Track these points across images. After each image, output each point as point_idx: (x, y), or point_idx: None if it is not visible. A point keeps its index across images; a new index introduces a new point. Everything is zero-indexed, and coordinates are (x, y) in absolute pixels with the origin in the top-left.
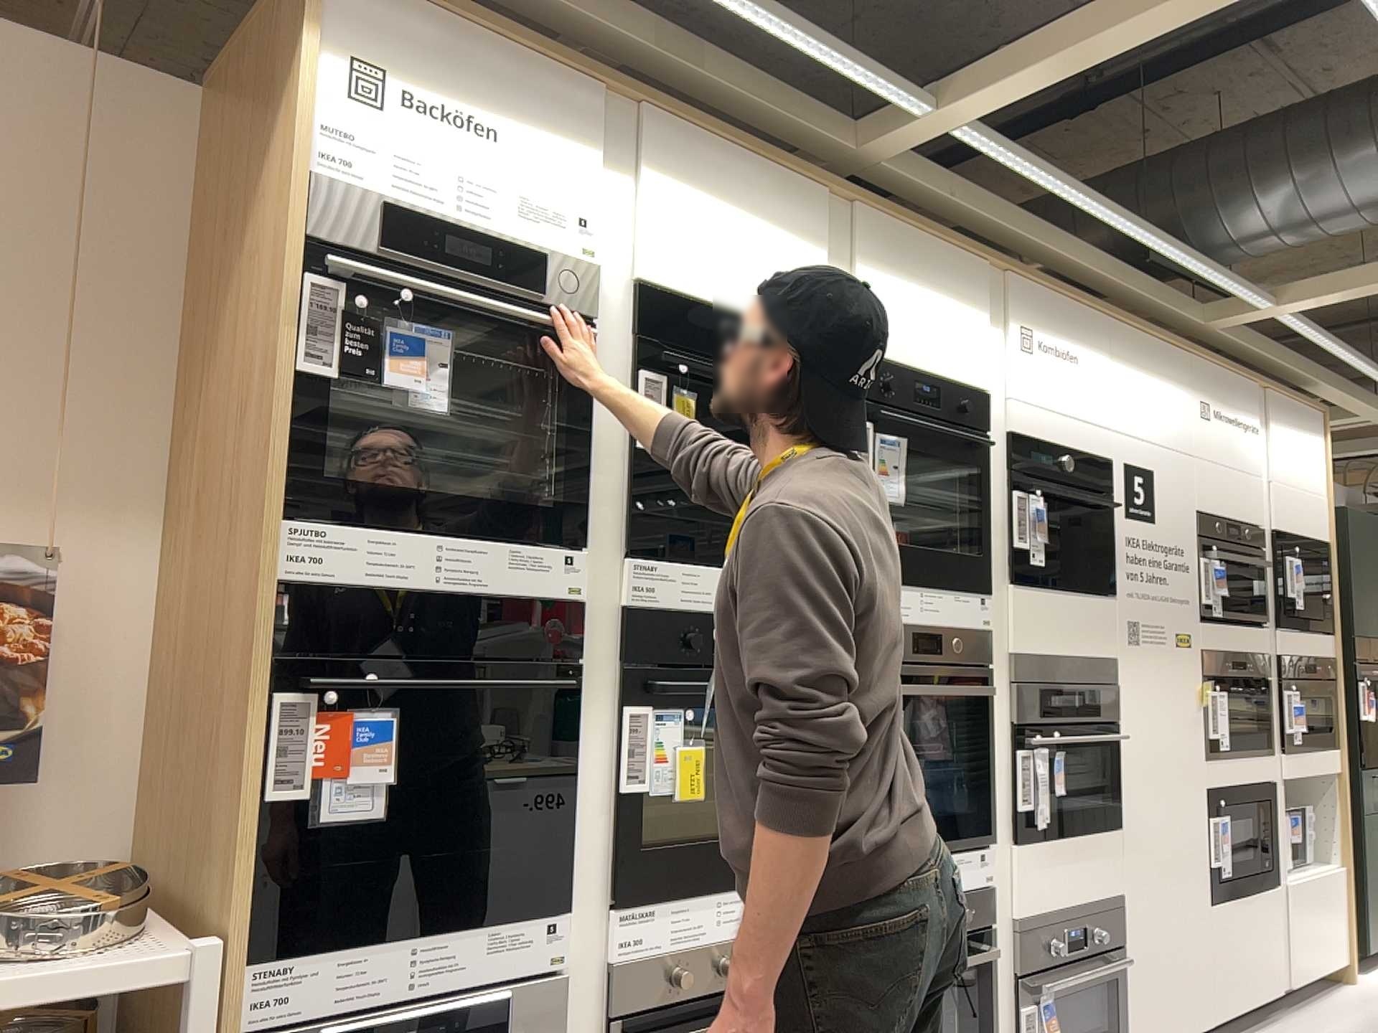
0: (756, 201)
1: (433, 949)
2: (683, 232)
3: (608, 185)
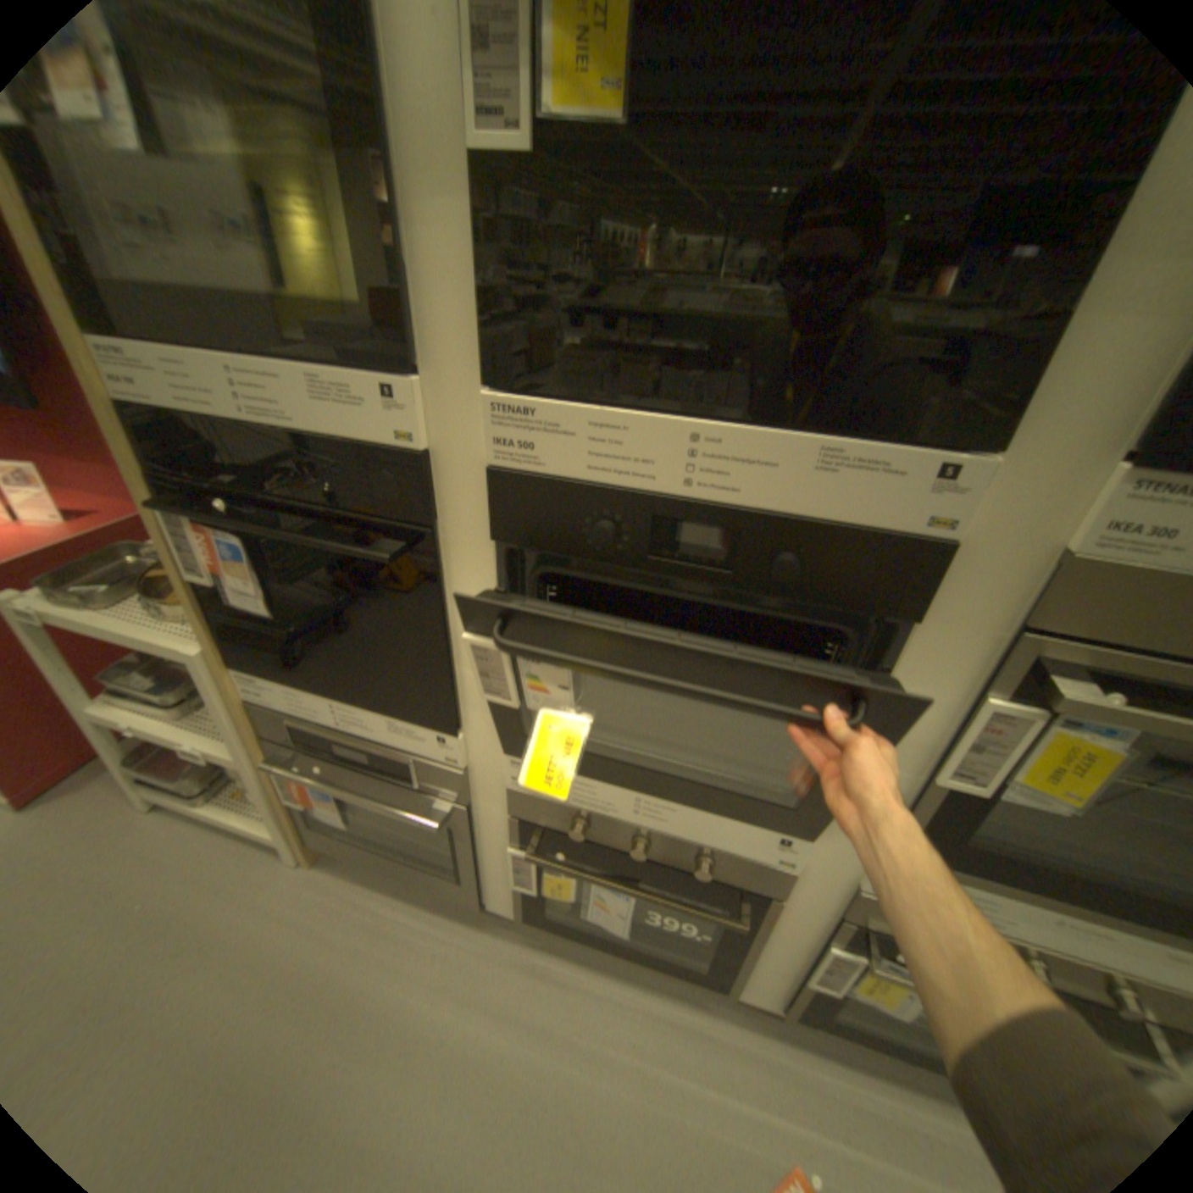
0: None
1: (339, 717)
2: None
3: None
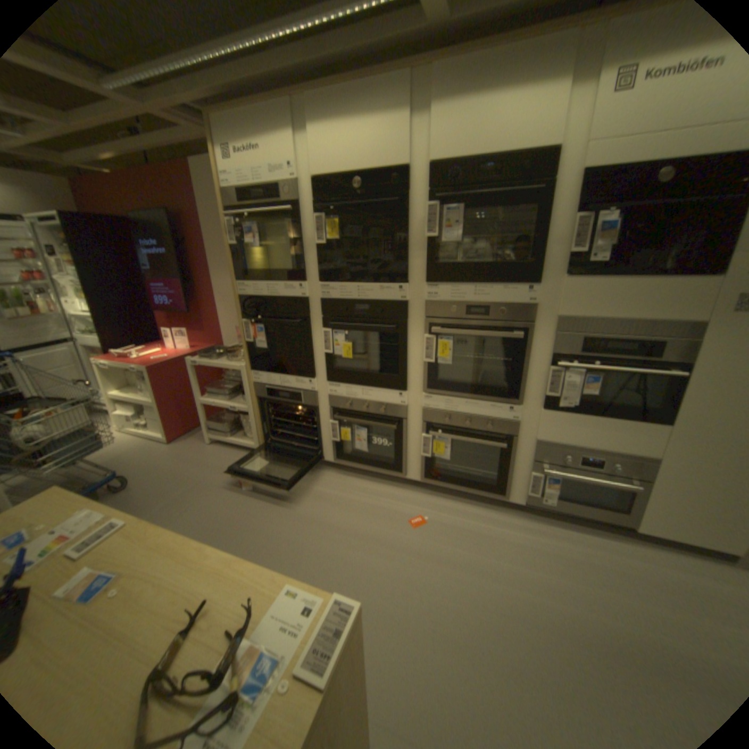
0: (362, 101)
1: (281, 382)
2: (324, 142)
3: (293, 138)
